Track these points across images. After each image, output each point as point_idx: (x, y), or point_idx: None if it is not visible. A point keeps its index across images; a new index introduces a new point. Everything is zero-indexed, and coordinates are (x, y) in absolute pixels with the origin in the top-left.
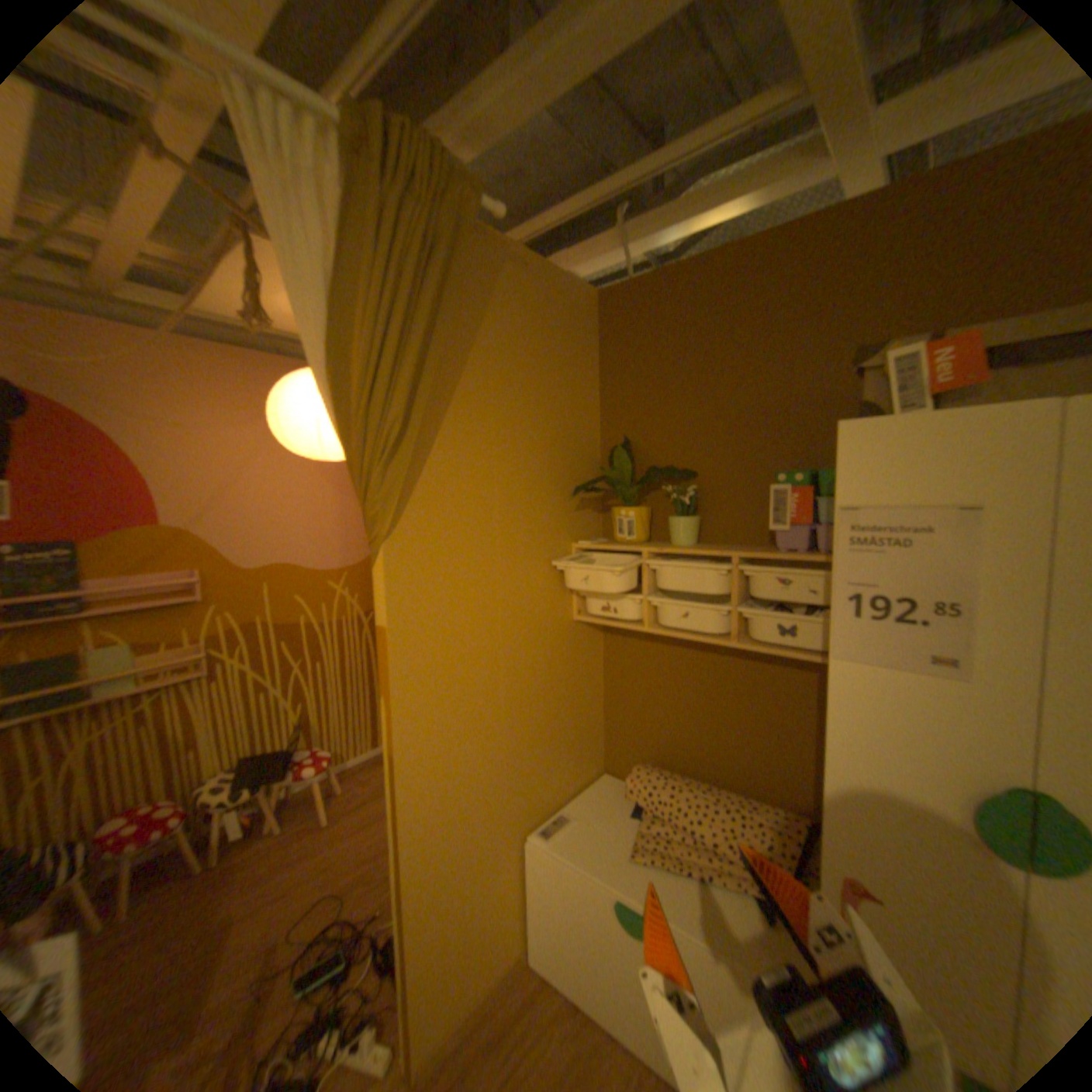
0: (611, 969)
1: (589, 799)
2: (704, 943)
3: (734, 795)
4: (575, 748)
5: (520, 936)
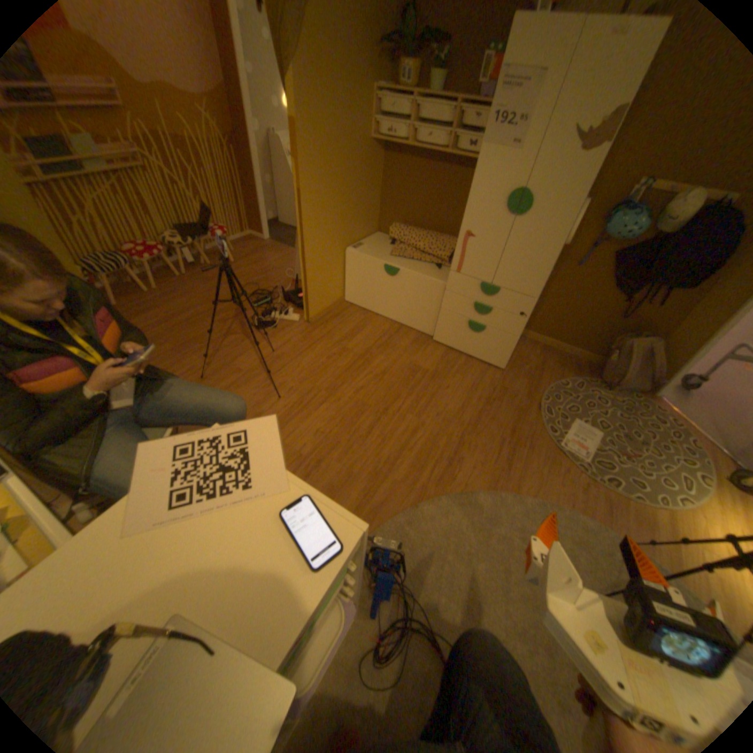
0: (378, 292)
1: (370, 240)
2: (414, 273)
3: (433, 233)
4: (365, 215)
5: (341, 290)
